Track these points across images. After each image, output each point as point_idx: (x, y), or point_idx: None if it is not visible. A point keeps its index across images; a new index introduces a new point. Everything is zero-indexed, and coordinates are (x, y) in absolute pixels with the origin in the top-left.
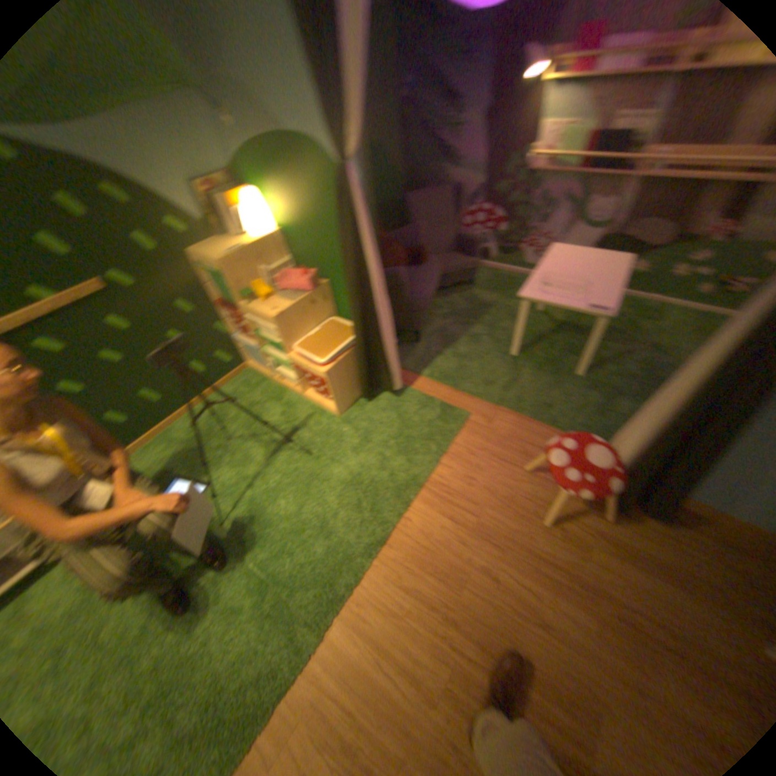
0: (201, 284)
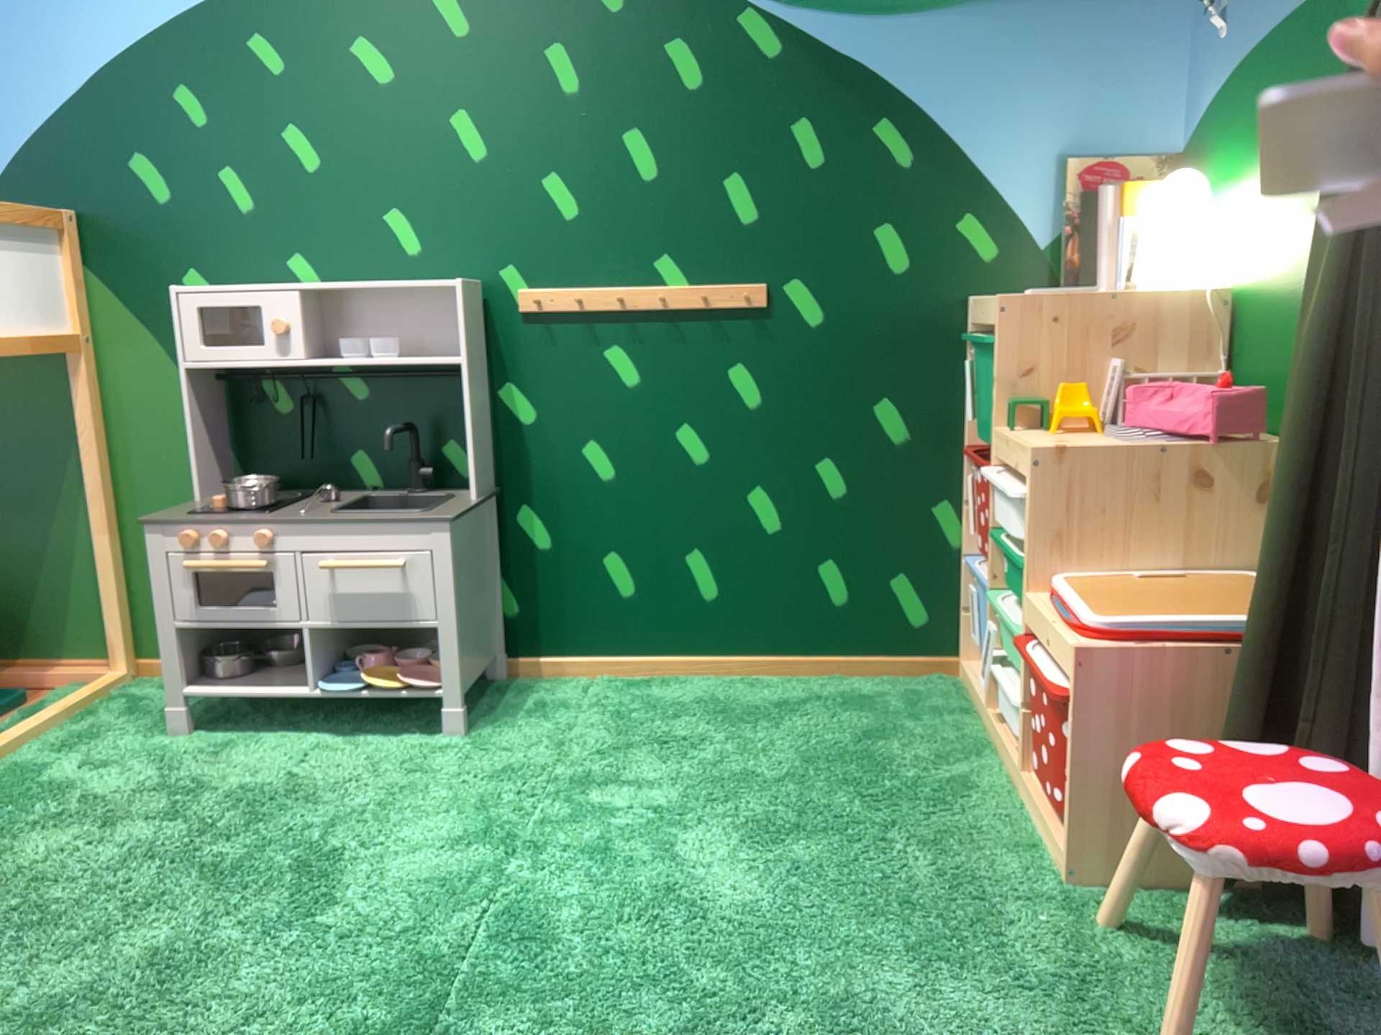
0: (964, 385)
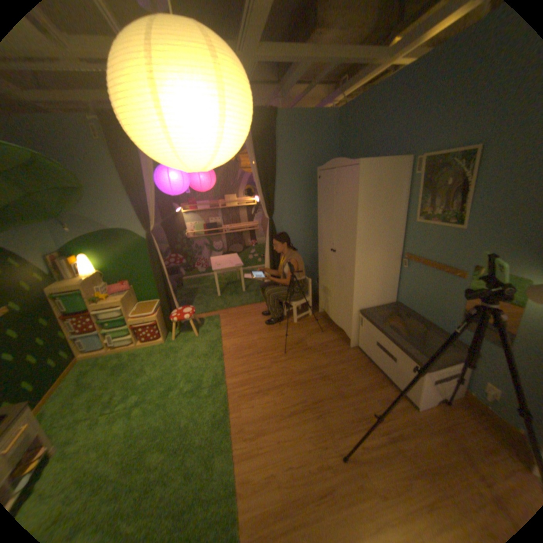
0: (51, 307)
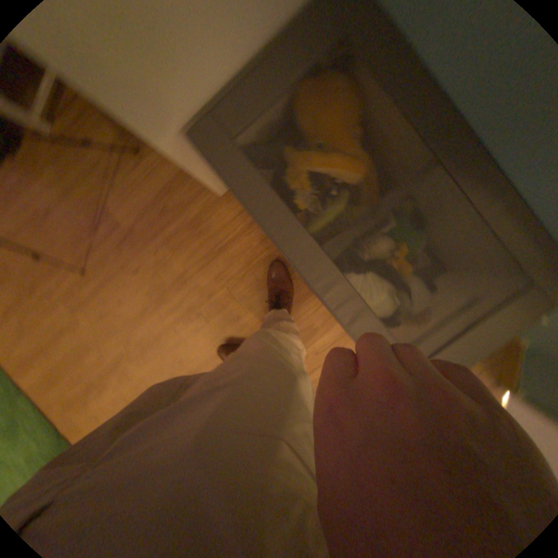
0: None
